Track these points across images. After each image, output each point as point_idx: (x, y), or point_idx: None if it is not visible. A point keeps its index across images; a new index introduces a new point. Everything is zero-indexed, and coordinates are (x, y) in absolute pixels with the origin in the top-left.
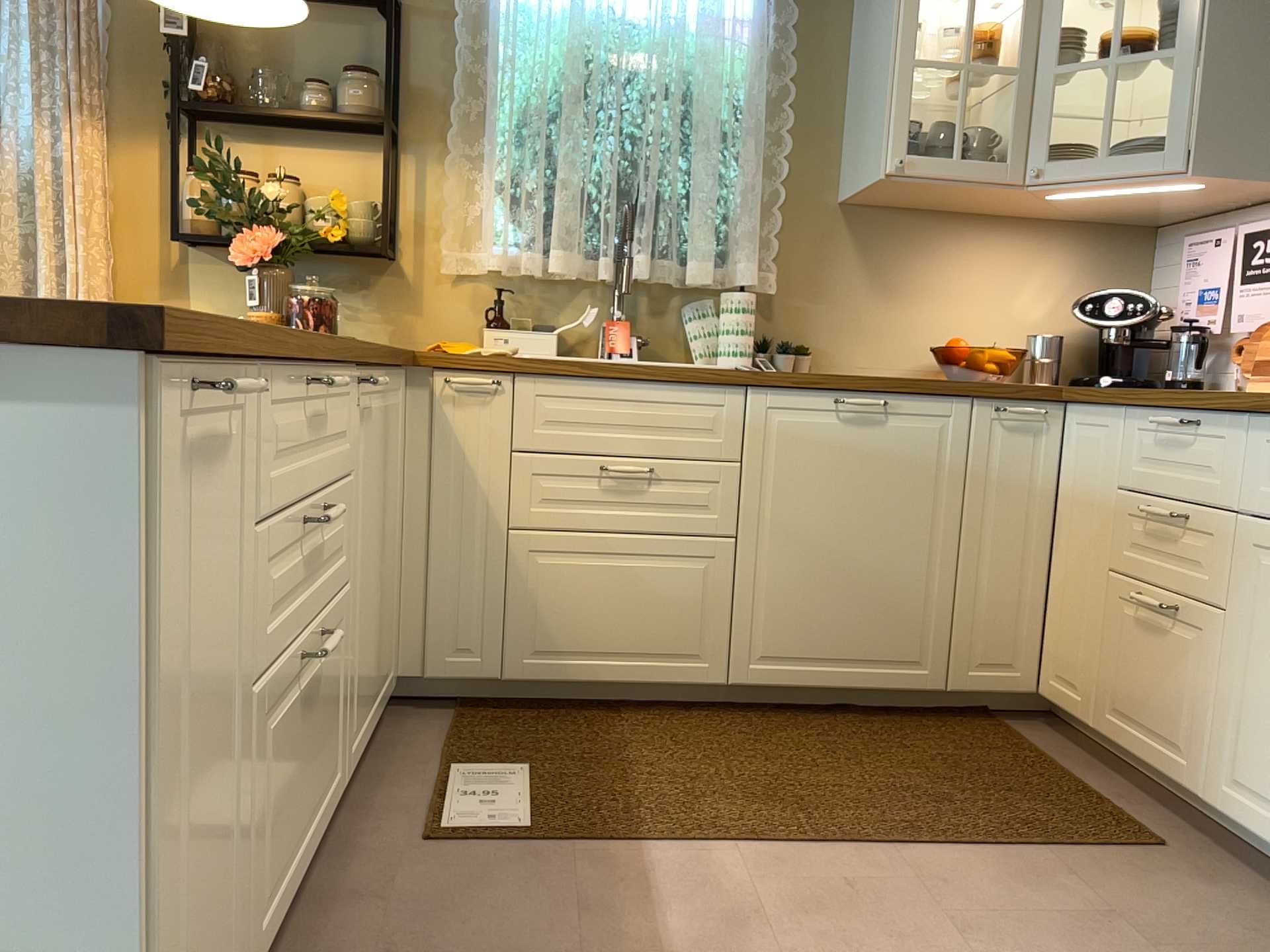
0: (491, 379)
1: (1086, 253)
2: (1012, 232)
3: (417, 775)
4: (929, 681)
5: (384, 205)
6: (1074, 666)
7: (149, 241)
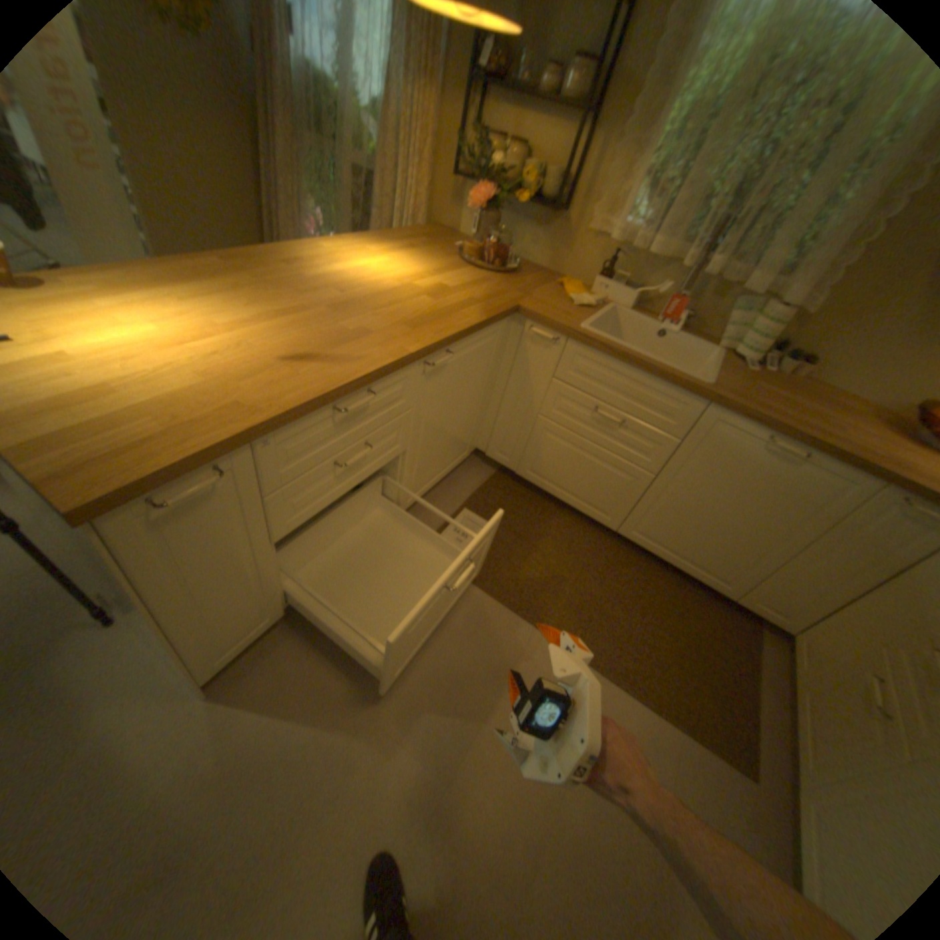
0: (556, 335)
1: None
2: None
3: (450, 506)
4: (728, 593)
5: (572, 167)
6: (820, 653)
7: (449, 165)
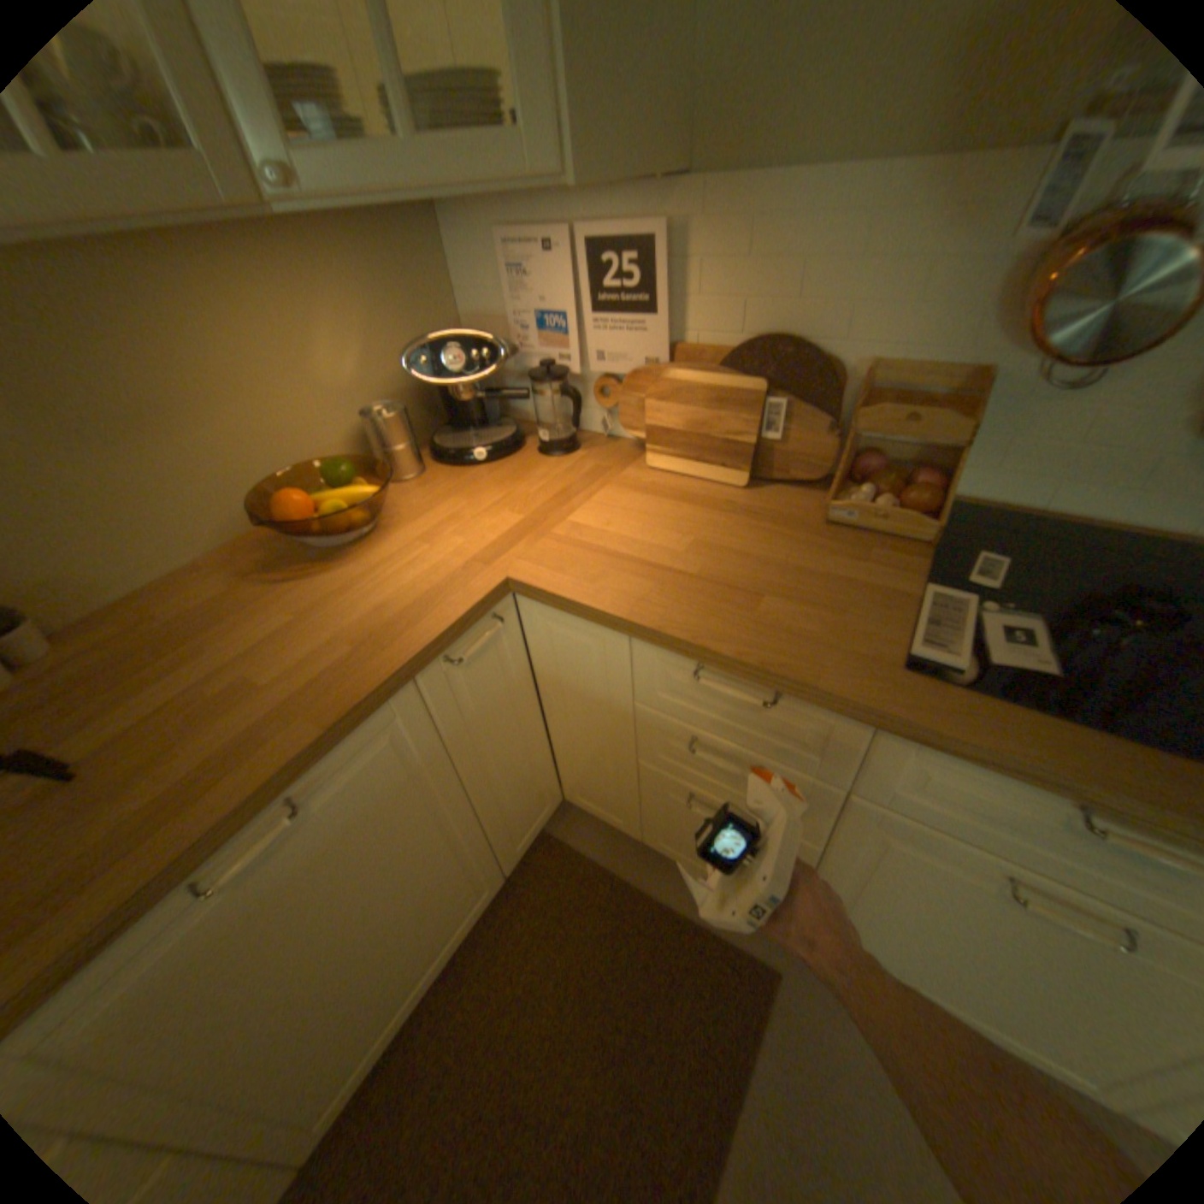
0: None
1: (368, 260)
2: (251, 252)
3: None
4: (491, 897)
5: None
6: (605, 801)
7: None
